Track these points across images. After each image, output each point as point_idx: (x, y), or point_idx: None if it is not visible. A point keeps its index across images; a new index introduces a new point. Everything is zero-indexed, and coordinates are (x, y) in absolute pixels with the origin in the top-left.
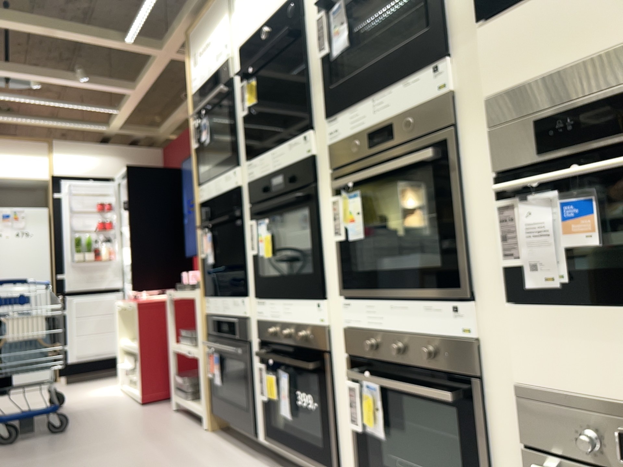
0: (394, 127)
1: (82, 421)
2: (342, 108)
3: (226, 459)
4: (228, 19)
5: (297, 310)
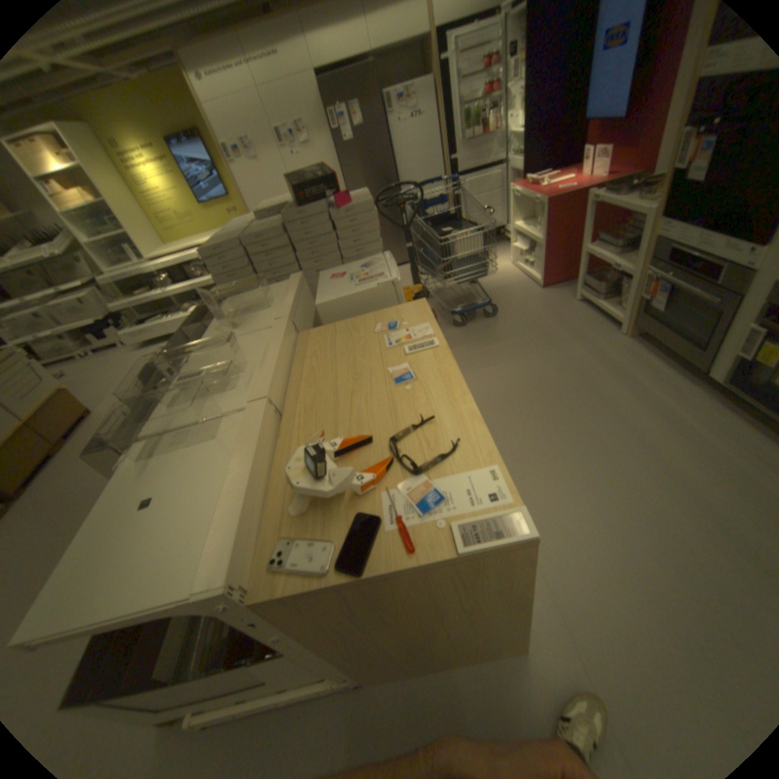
0: None
1: (502, 305)
2: None
3: (665, 381)
4: None
5: None
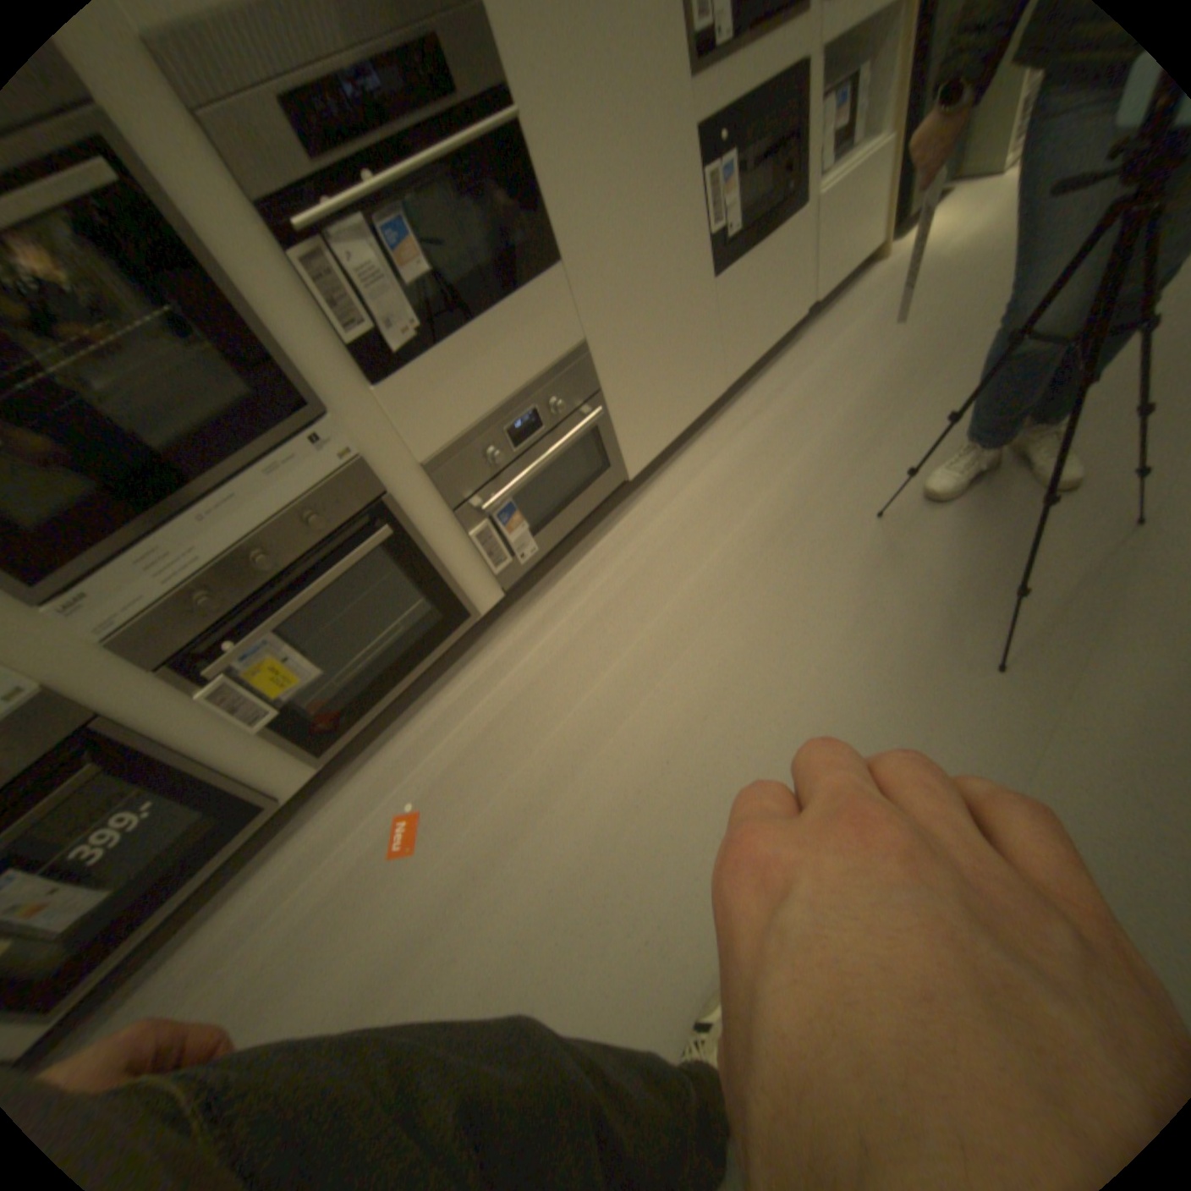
0: None
1: None
2: None
3: None
4: None
5: None
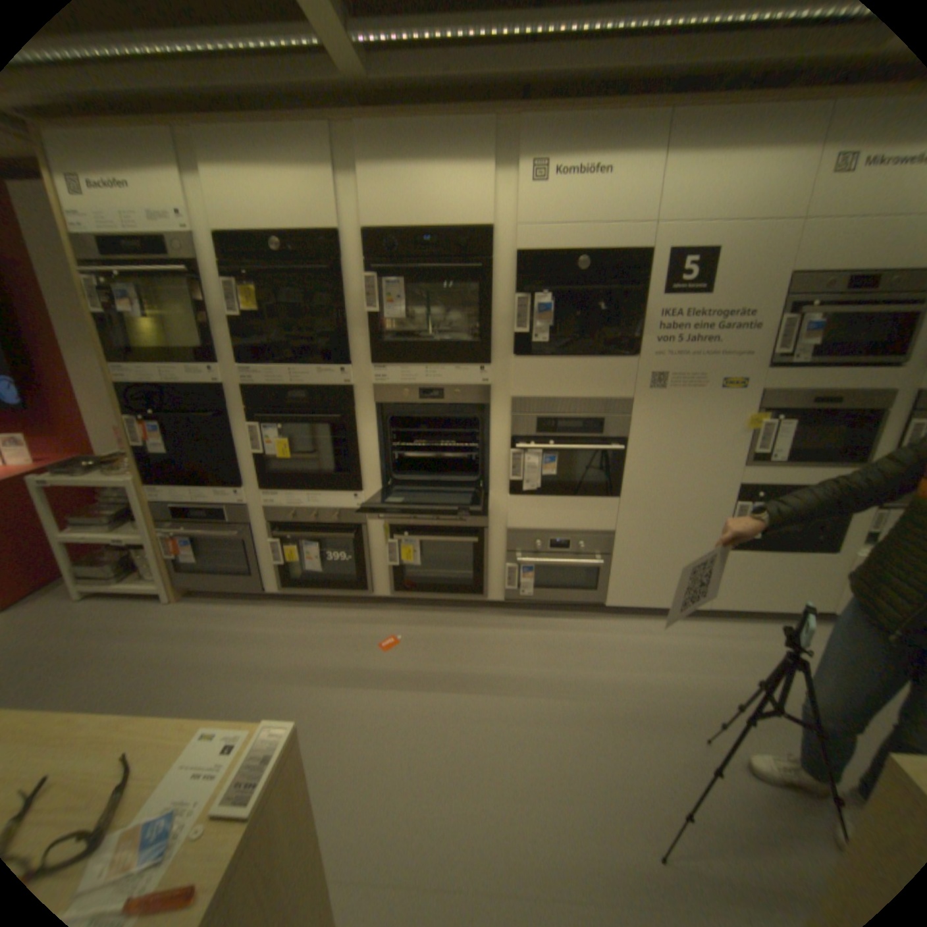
0: (441, 392)
1: None
2: (393, 364)
3: (236, 619)
4: (182, 180)
5: (327, 500)
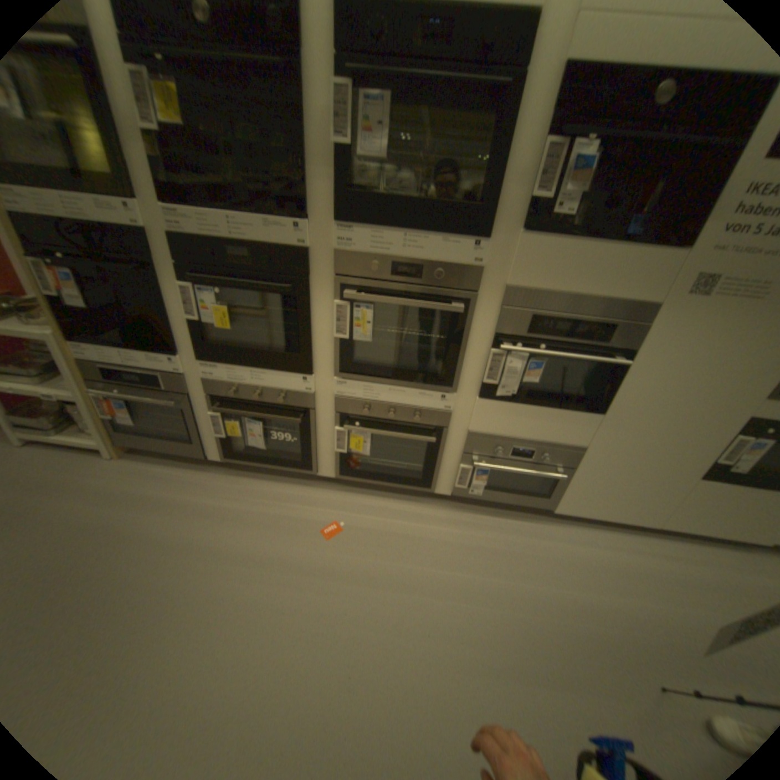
0: (419, 268)
1: None
2: (362, 224)
3: (178, 484)
4: None
5: (272, 379)
